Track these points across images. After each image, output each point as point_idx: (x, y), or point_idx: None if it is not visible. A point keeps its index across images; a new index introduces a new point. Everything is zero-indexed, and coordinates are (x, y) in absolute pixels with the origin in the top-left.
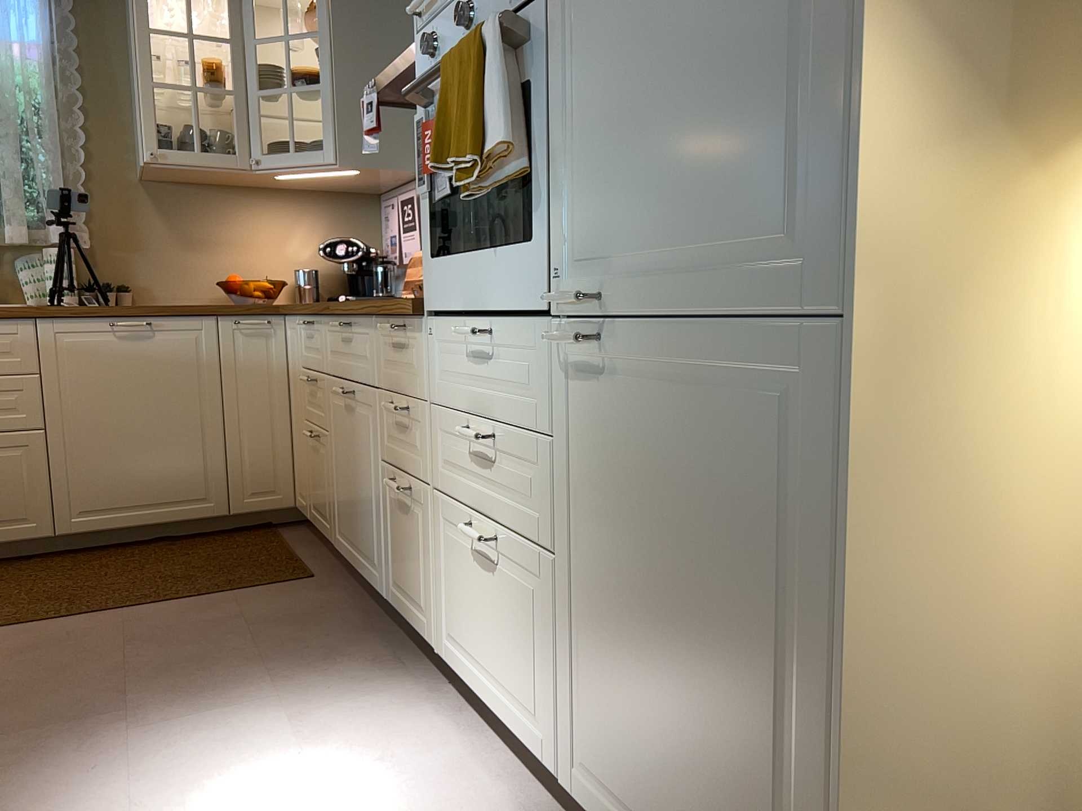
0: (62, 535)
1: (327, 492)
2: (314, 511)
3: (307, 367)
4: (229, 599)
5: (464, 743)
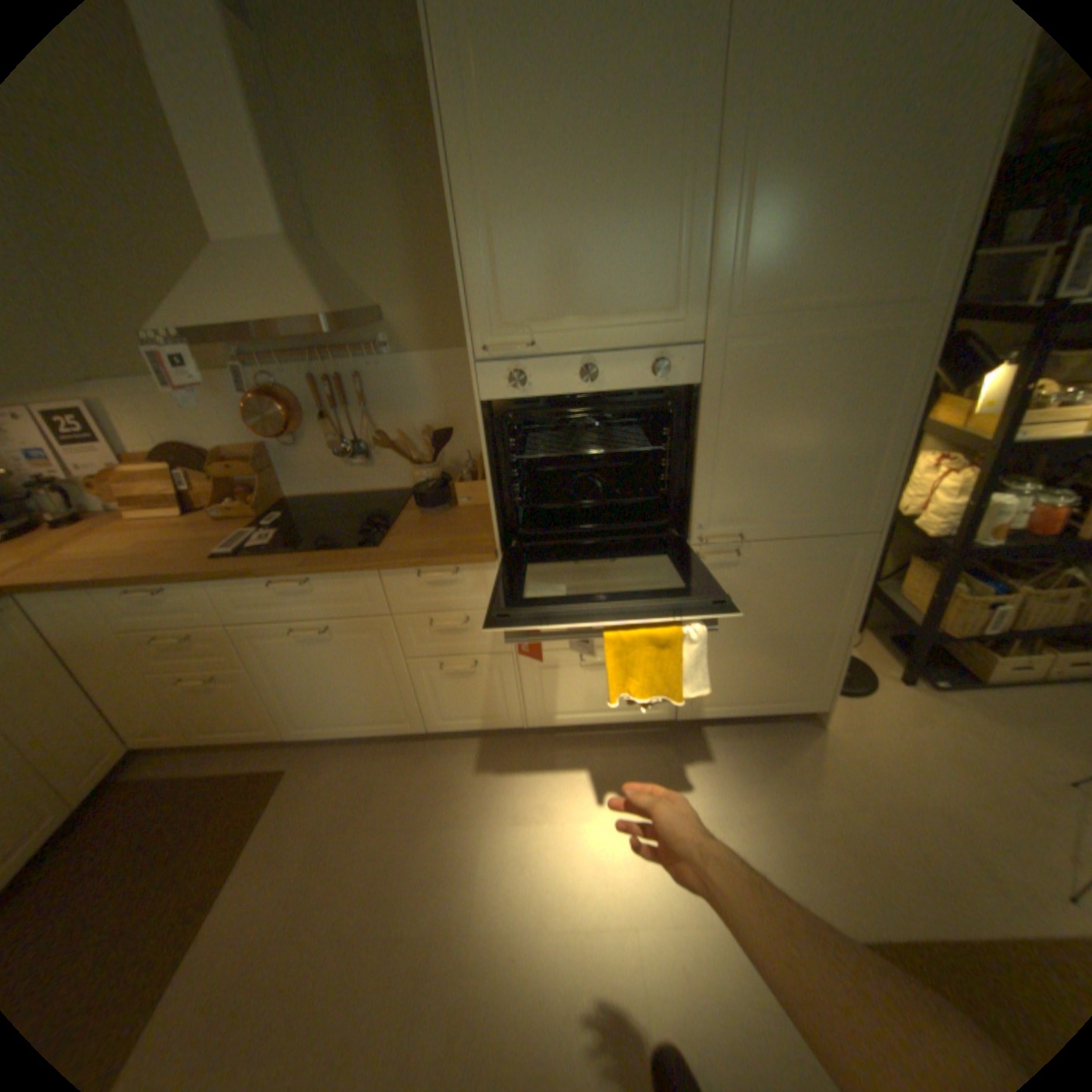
0: None
1: (252, 711)
2: (207, 734)
3: (141, 631)
4: (262, 841)
5: (579, 746)
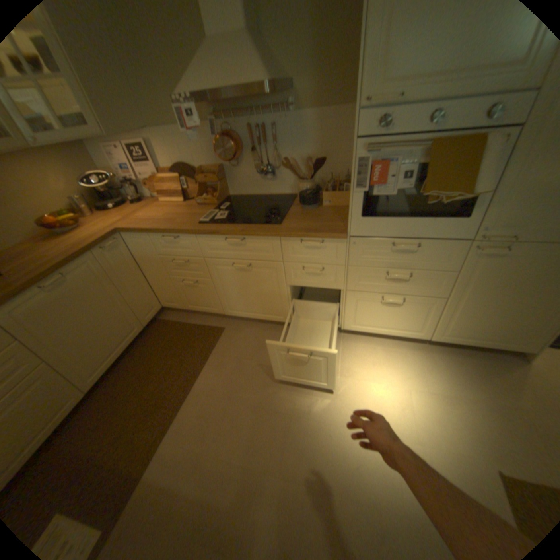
0: (88, 391)
1: (212, 299)
2: (193, 306)
3: (169, 256)
4: (216, 356)
5: (370, 344)
